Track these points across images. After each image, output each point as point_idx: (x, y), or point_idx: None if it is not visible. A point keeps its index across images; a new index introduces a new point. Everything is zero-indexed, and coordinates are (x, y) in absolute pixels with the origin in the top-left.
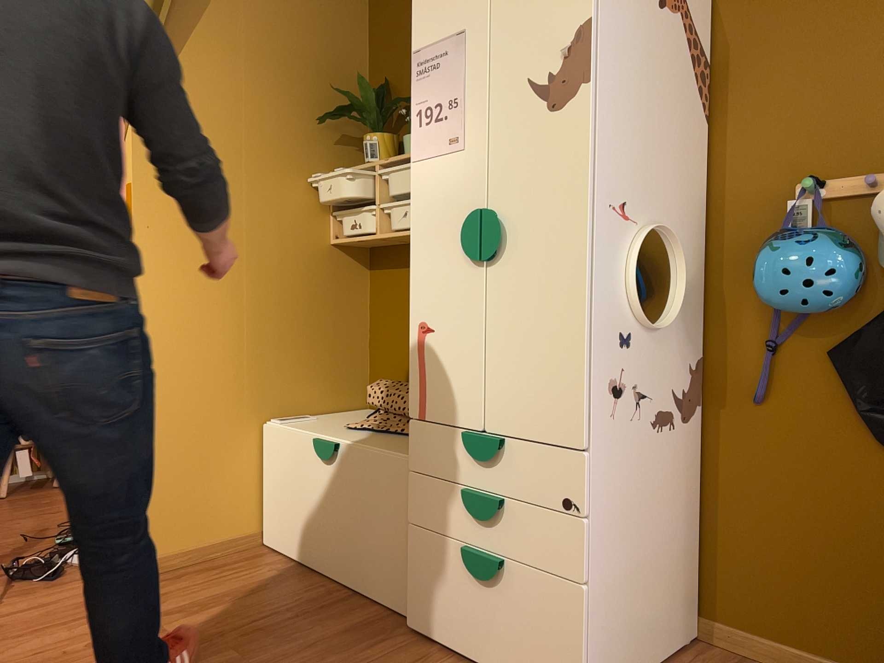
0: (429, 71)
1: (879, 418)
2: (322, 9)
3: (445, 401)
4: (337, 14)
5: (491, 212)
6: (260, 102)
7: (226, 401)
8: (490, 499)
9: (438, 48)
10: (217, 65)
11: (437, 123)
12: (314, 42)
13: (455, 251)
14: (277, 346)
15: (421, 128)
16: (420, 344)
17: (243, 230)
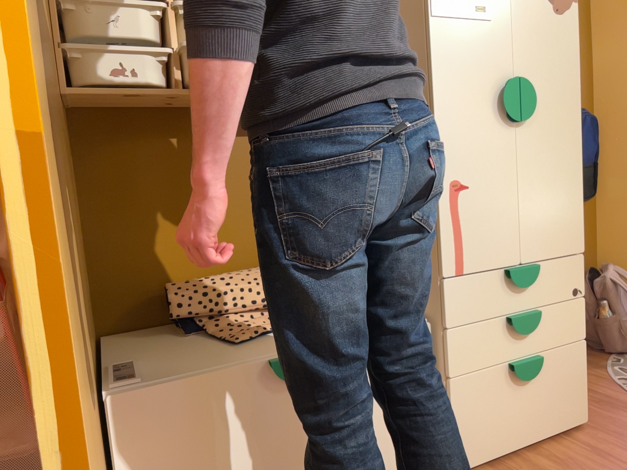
0: None
1: None
2: None
3: (485, 249)
4: None
5: (528, 82)
6: None
7: None
8: (535, 312)
9: None
10: None
11: None
12: None
13: (487, 113)
14: None
15: None
16: (454, 203)
17: None
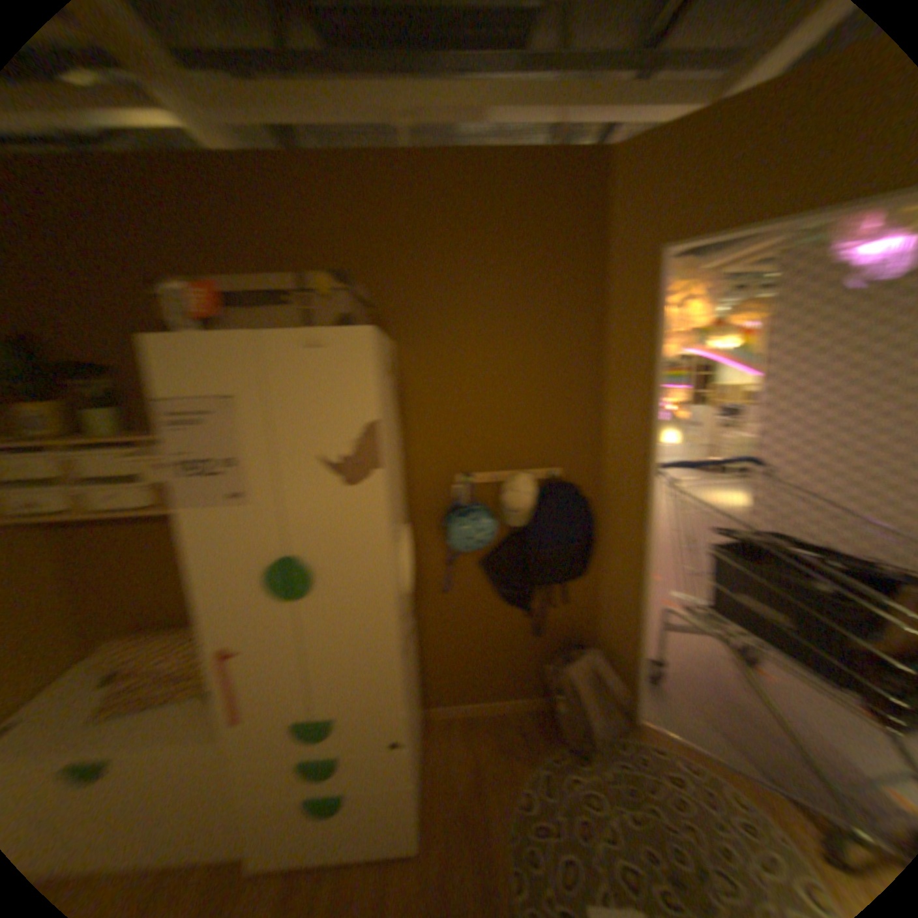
0: (177, 425)
1: (502, 593)
2: None
3: (257, 709)
4: None
5: (292, 566)
6: None
7: None
8: (322, 767)
9: (186, 404)
10: None
11: (200, 478)
12: None
13: (247, 592)
14: None
15: (175, 480)
16: (214, 670)
17: None
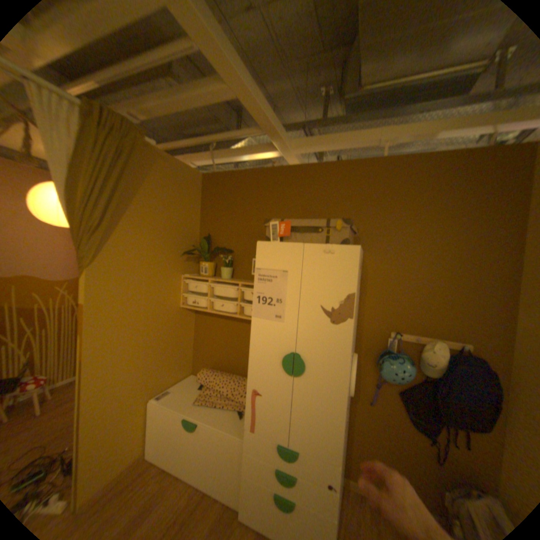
0: (265, 281)
1: (416, 421)
2: (182, 201)
3: (266, 428)
4: (188, 203)
5: (299, 358)
6: (153, 249)
7: (130, 399)
8: (291, 479)
9: (271, 272)
10: (133, 234)
11: (268, 306)
12: (178, 217)
13: (275, 365)
14: (155, 363)
15: (259, 304)
16: (252, 399)
17: (142, 313)
